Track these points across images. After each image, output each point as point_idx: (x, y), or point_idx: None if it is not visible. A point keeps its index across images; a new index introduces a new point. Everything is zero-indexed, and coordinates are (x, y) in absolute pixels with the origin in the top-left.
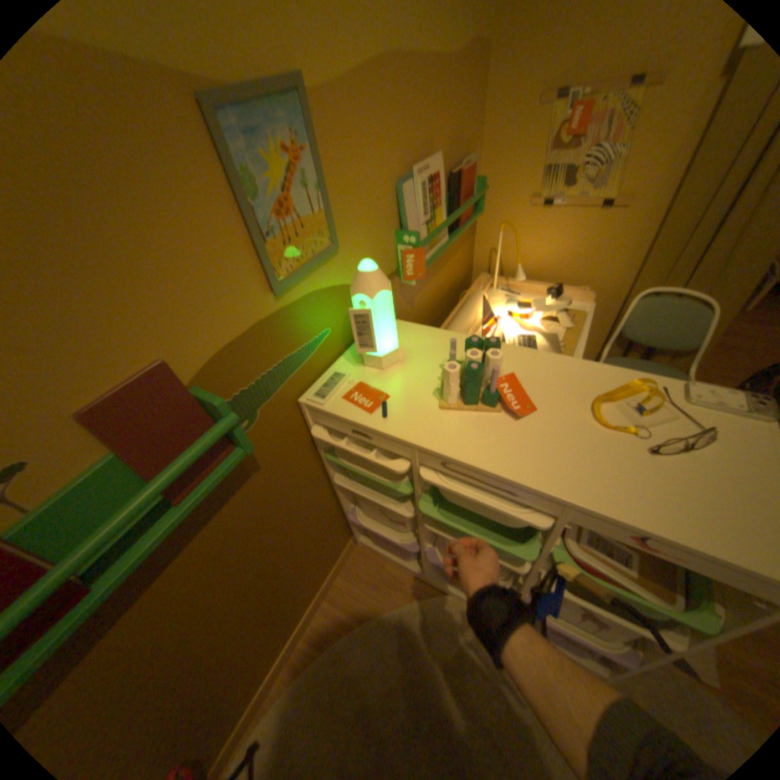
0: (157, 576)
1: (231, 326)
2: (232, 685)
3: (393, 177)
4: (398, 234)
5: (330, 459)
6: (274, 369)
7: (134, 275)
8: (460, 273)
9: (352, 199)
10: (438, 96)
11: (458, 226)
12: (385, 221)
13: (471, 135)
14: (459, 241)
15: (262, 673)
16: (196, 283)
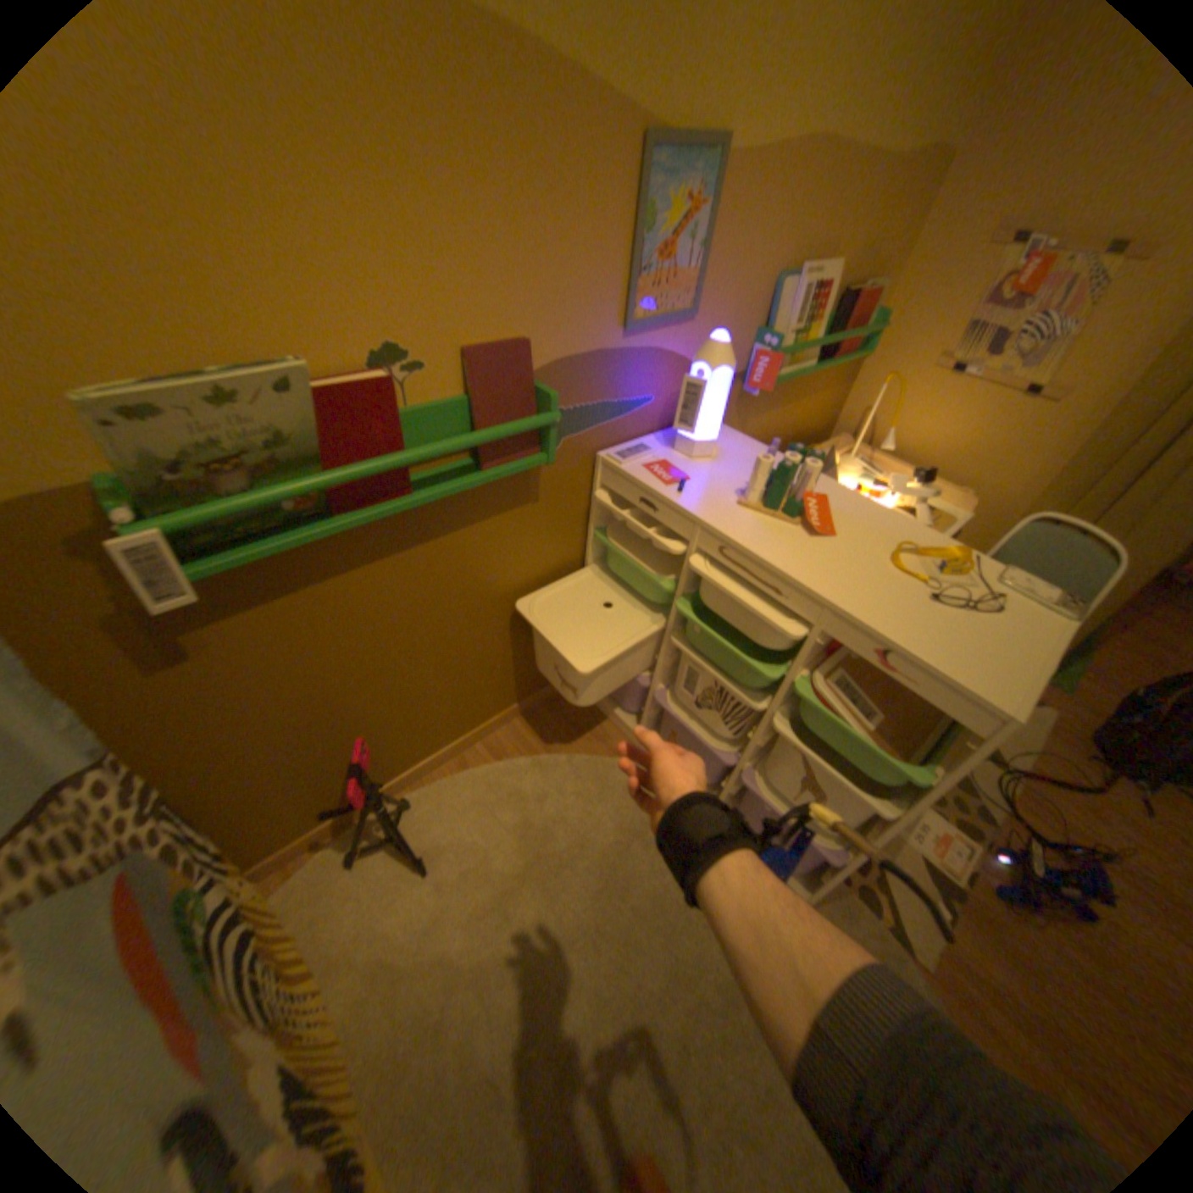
0: (433, 539)
1: (581, 343)
2: (415, 726)
3: (778, 268)
4: (760, 333)
5: (595, 545)
6: (592, 408)
7: (544, 261)
8: (816, 424)
9: (728, 273)
10: (863, 198)
11: (833, 358)
12: (752, 312)
13: (891, 256)
14: (828, 381)
15: (437, 744)
16: (576, 289)
